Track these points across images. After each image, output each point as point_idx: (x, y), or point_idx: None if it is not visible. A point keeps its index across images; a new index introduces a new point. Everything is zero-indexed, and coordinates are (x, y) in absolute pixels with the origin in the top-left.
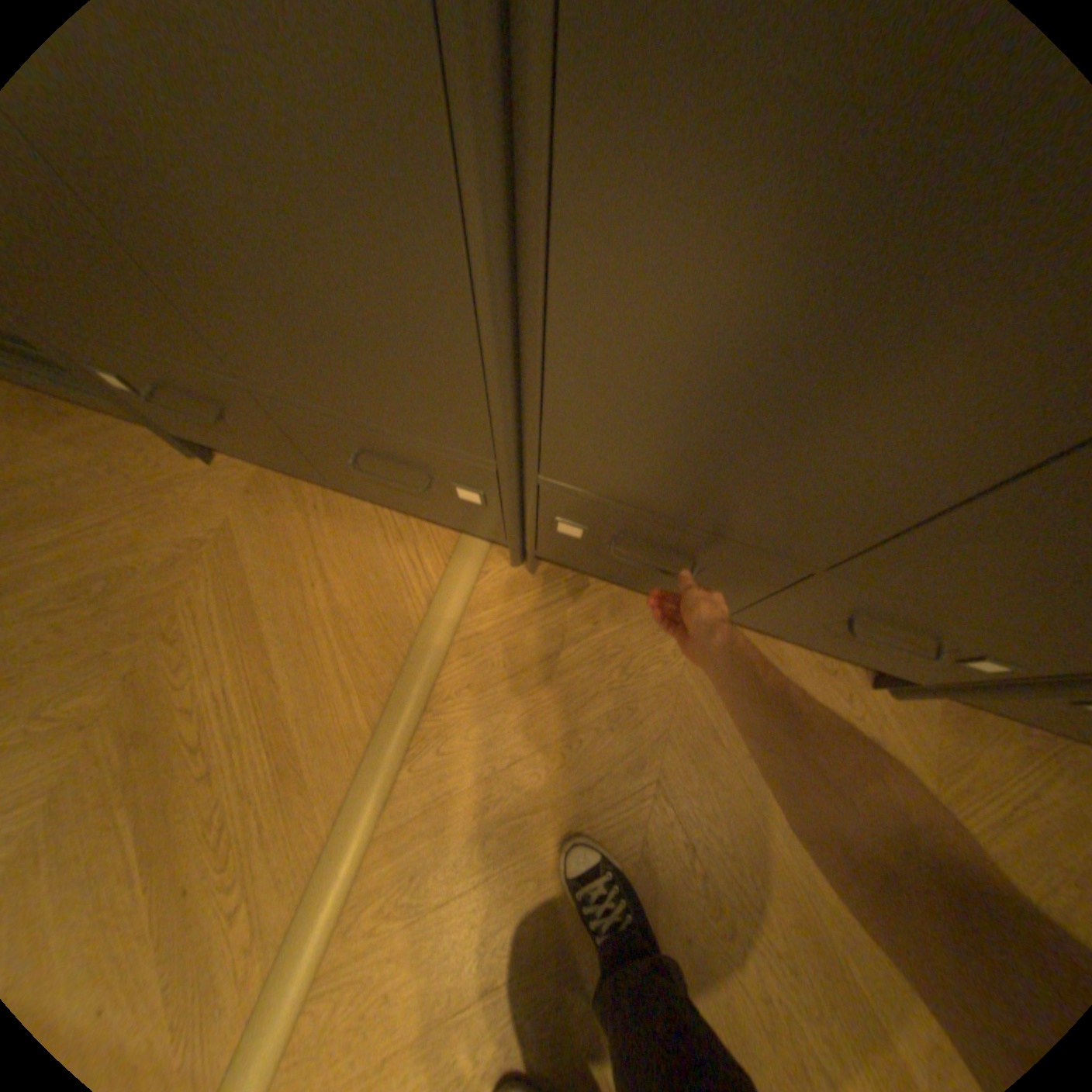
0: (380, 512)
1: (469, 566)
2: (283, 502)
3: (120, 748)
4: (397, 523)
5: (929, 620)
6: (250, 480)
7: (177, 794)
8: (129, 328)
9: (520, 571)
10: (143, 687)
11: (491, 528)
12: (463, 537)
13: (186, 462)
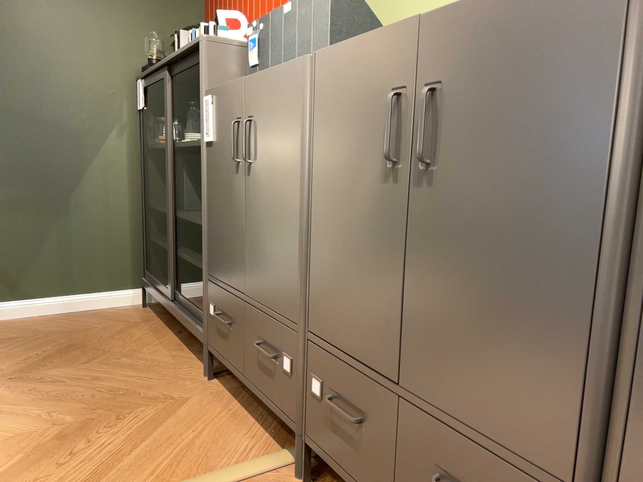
0: (256, 425)
1: (272, 461)
2: (220, 403)
3: (54, 437)
4: (259, 432)
5: (460, 446)
6: (217, 391)
7: (44, 464)
8: (231, 273)
9: (298, 480)
10: (89, 425)
11: (291, 405)
12: (284, 451)
13: (202, 375)
